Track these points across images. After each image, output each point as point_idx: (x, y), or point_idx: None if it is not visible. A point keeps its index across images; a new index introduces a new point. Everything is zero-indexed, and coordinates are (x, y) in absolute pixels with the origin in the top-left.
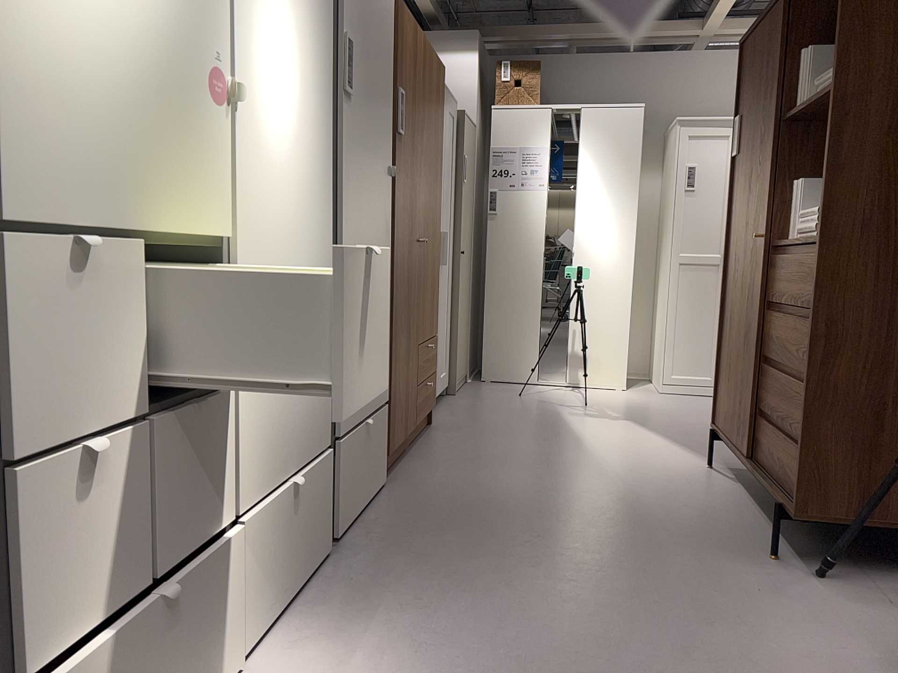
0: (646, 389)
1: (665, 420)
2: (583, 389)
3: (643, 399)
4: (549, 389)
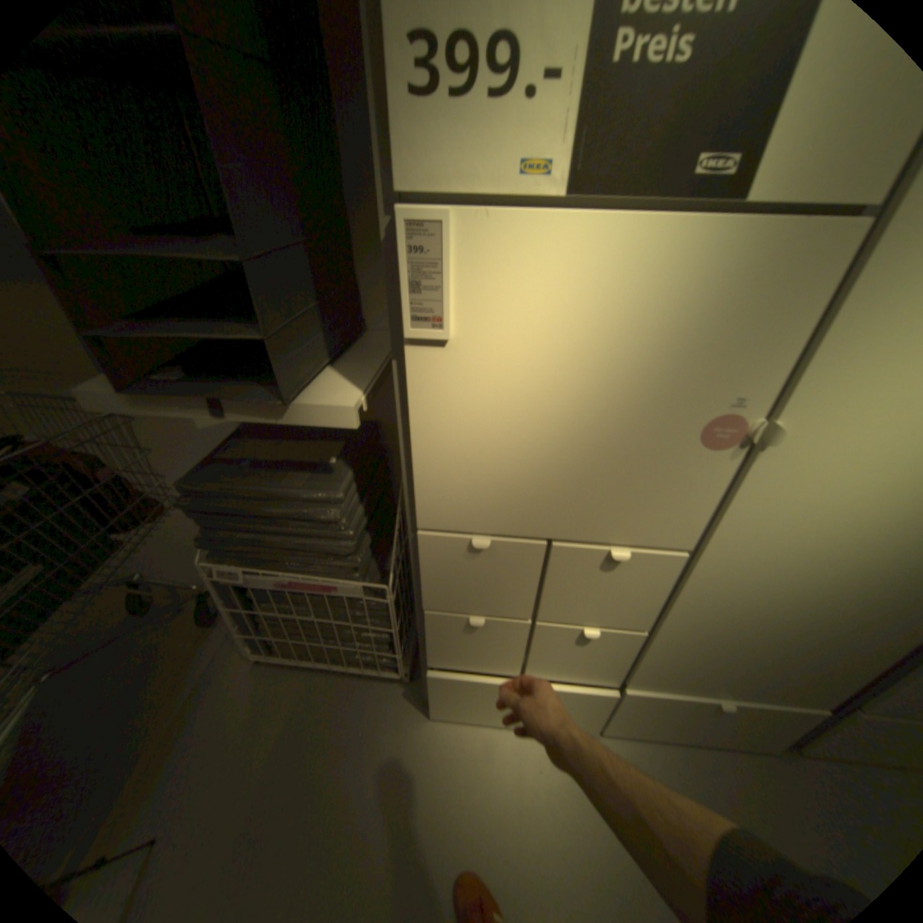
0: None
1: None
2: None
3: None
4: None
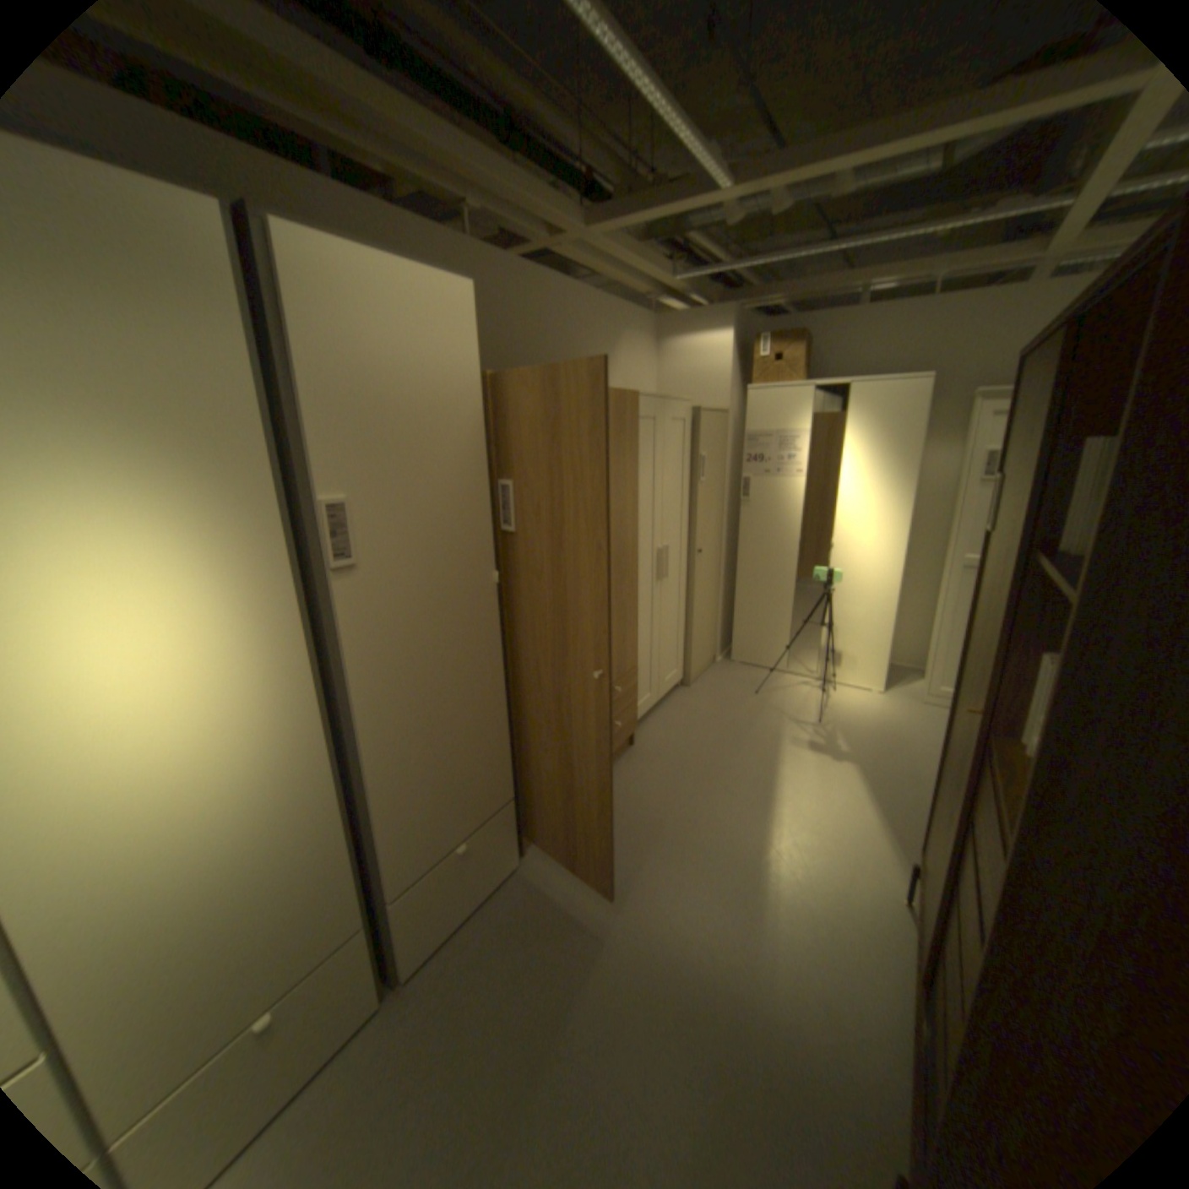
0: (910, 692)
1: (902, 769)
2: (832, 687)
3: (894, 716)
4: (794, 682)
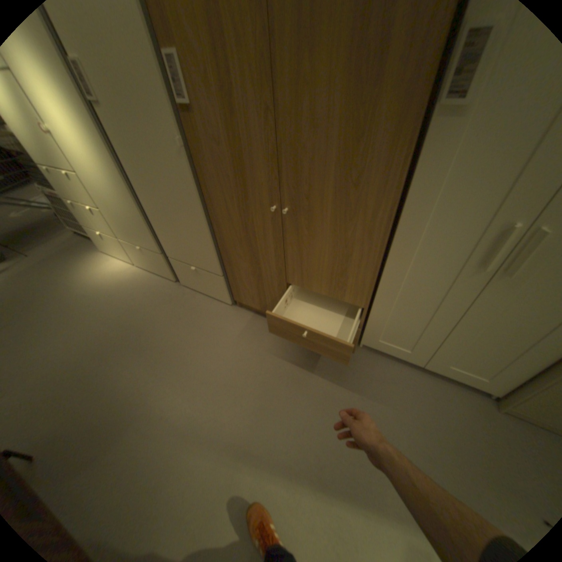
0: None
1: None
2: None
3: None
4: None
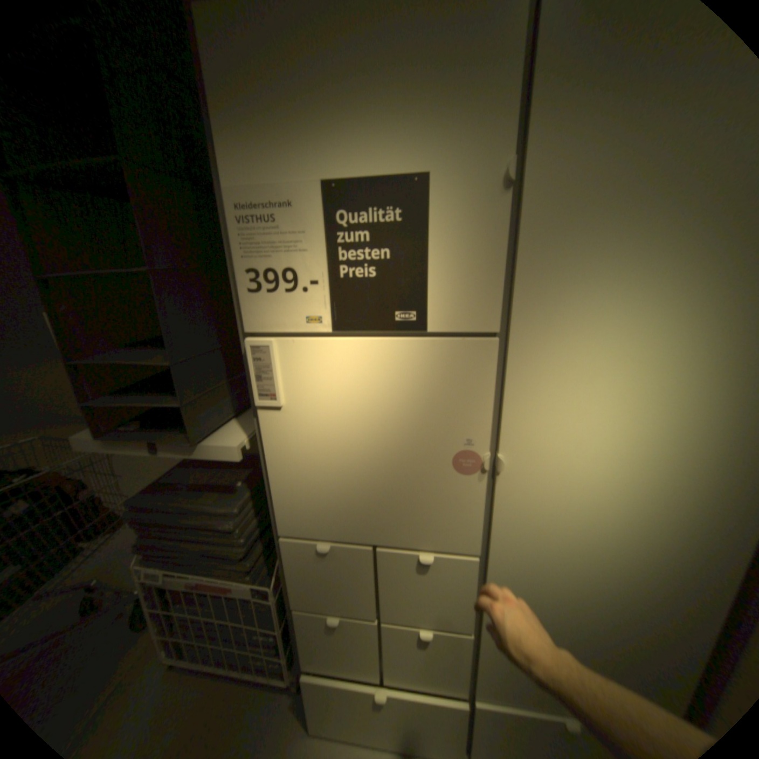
0: None
1: None
2: None
3: None
4: None
